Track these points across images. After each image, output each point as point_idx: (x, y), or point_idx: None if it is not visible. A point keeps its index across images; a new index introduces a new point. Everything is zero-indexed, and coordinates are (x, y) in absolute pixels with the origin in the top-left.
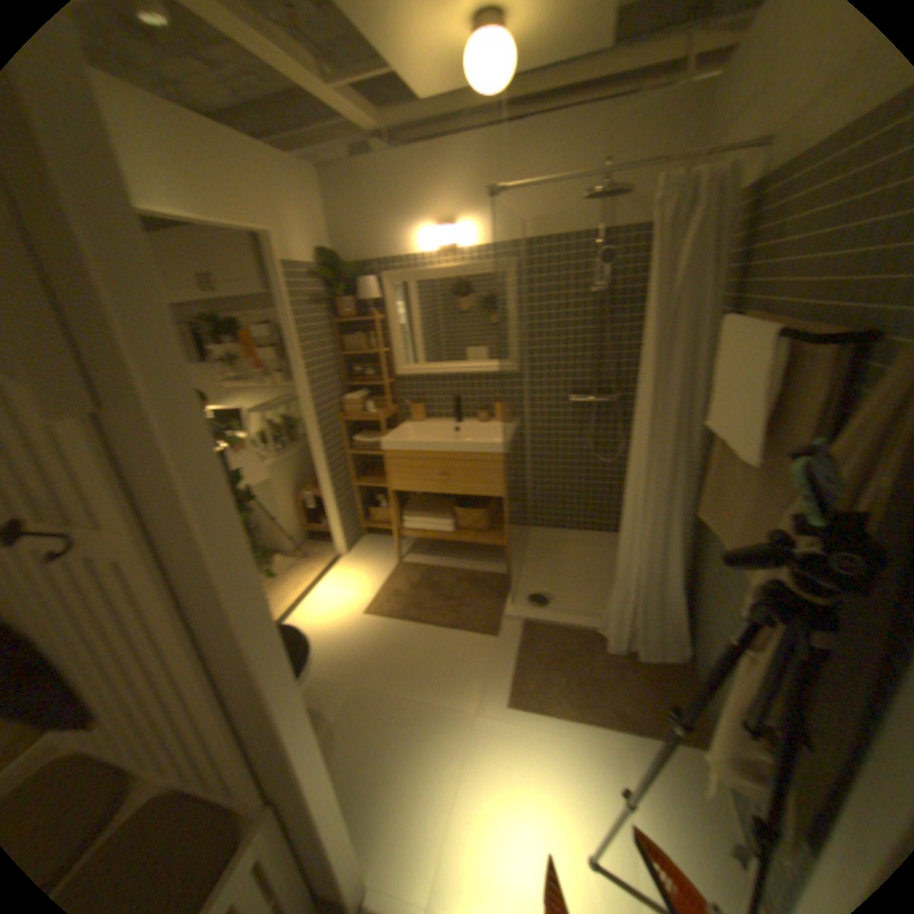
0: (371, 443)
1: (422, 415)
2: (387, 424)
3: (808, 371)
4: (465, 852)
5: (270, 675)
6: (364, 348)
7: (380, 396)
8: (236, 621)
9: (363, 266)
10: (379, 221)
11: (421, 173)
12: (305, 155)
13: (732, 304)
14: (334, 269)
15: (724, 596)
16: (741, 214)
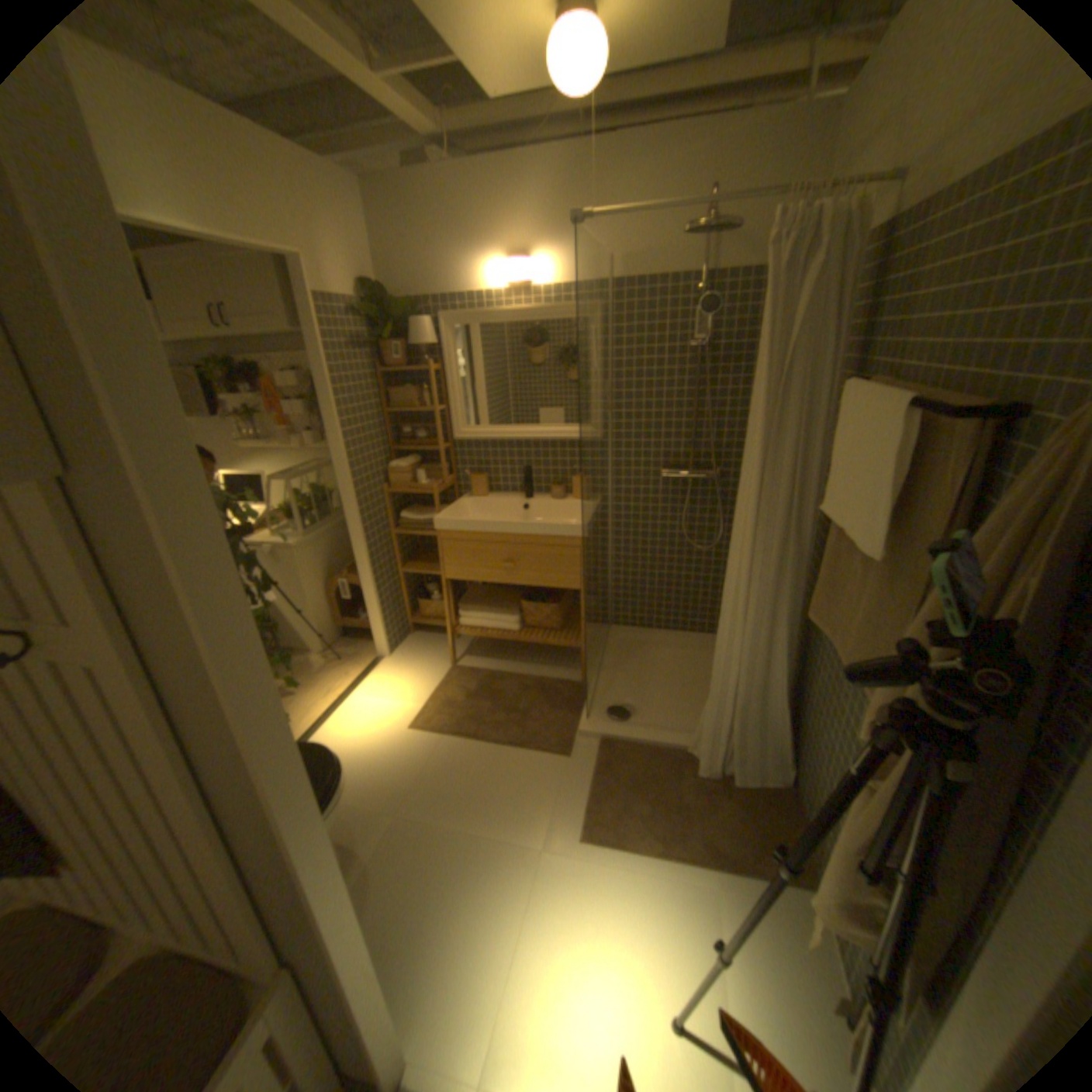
0: (418, 521)
1: (481, 488)
2: (438, 498)
3: (942, 450)
4: (524, 1016)
5: (285, 810)
6: (411, 405)
7: (431, 463)
8: (242, 744)
9: (412, 303)
10: (433, 248)
11: (487, 192)
12: (341, 160)
13: (852, 368)
14: (376, 306)
15: (833, 710)
16: (867, 260)
